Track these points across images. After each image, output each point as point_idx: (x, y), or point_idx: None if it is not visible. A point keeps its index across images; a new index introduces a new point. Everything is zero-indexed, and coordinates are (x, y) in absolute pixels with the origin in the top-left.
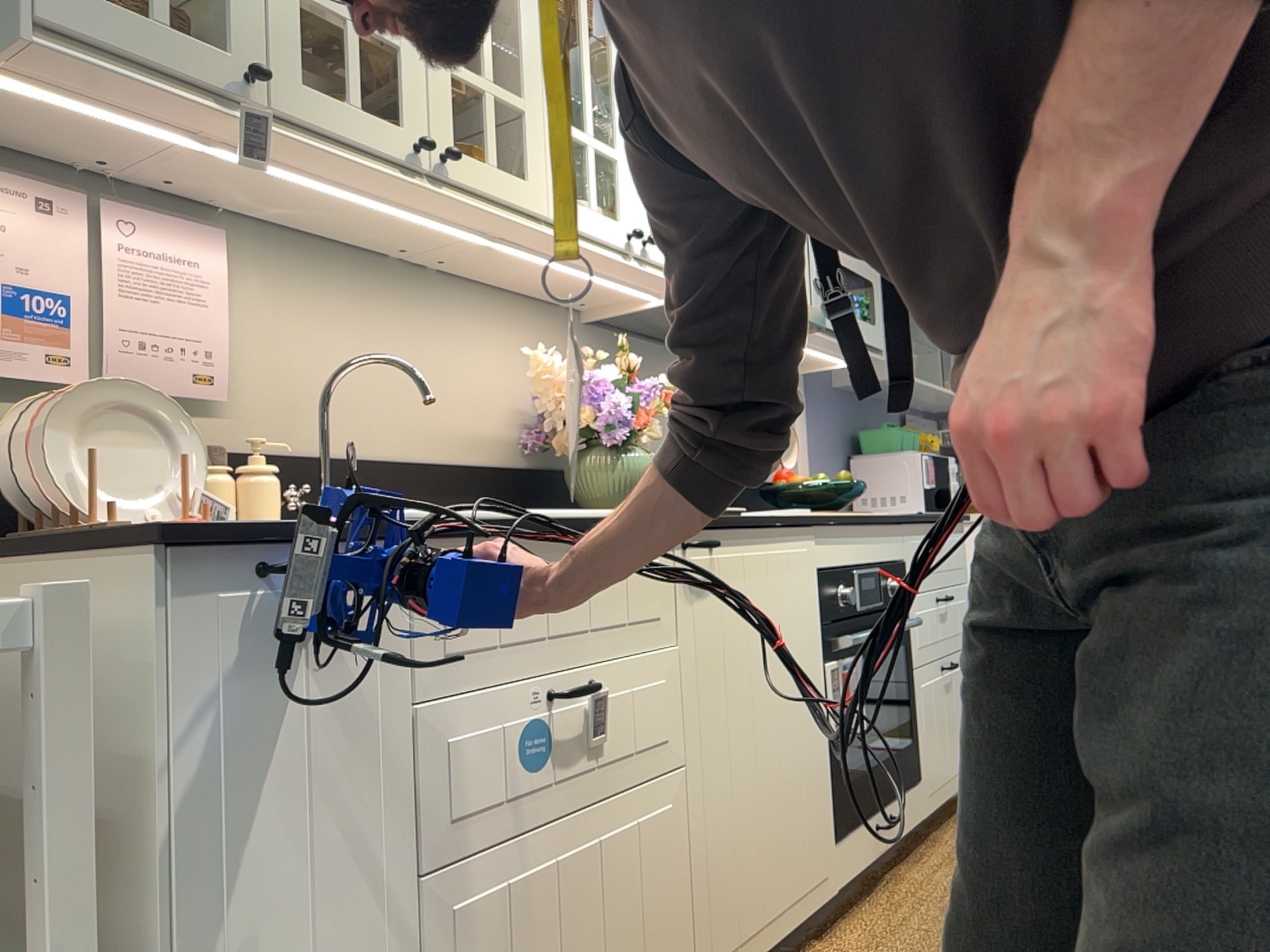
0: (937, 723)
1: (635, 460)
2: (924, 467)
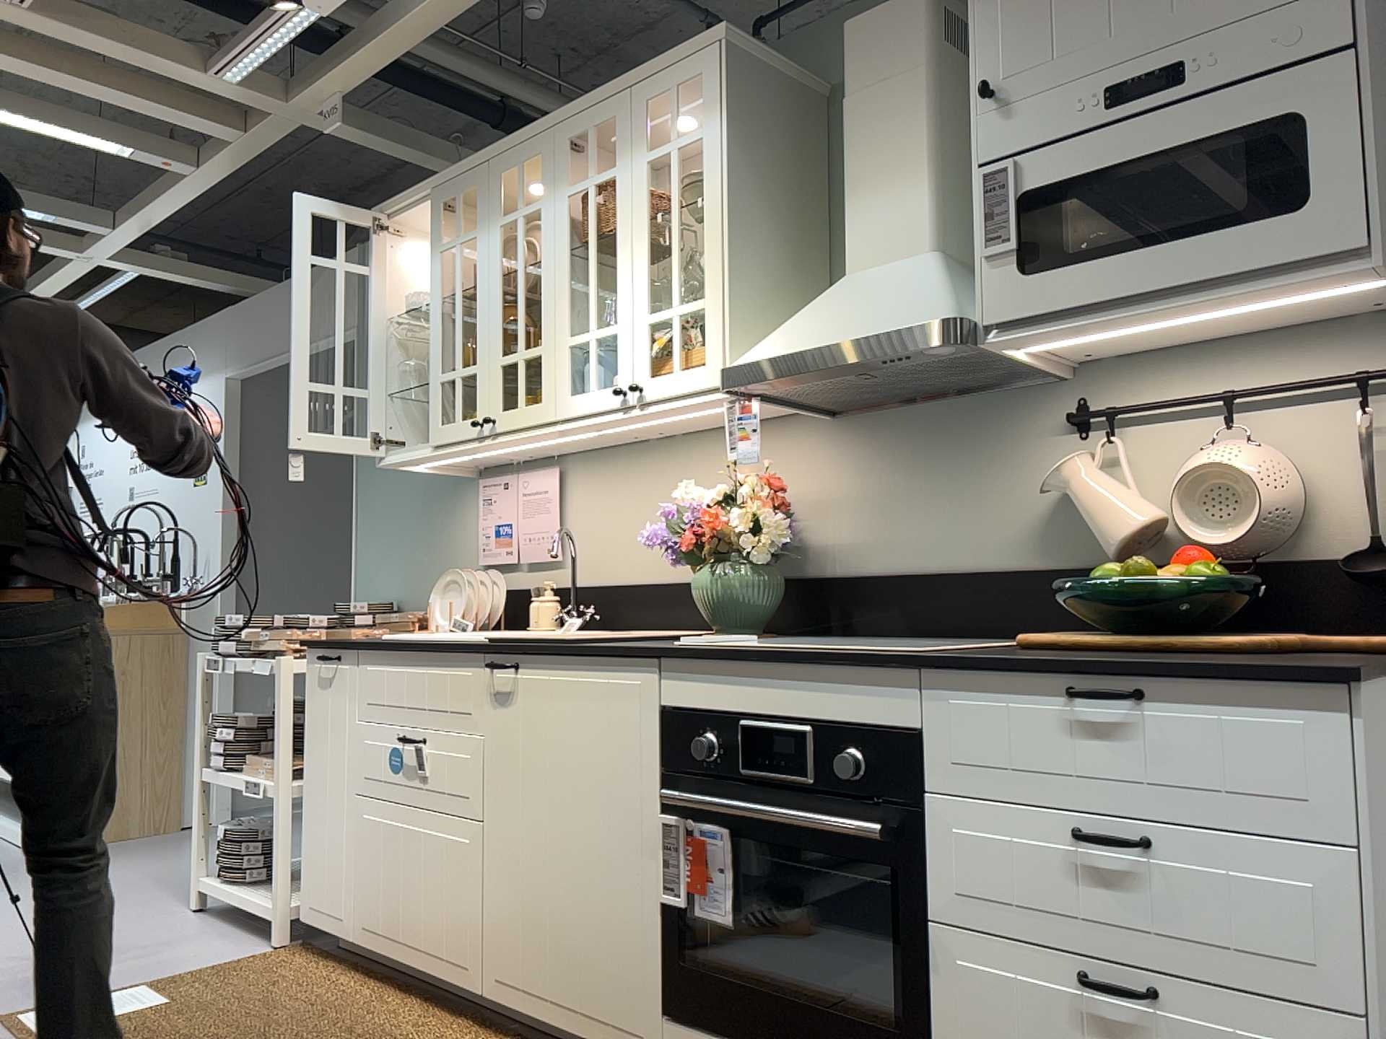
0: None
1: (711, 578)
2: None
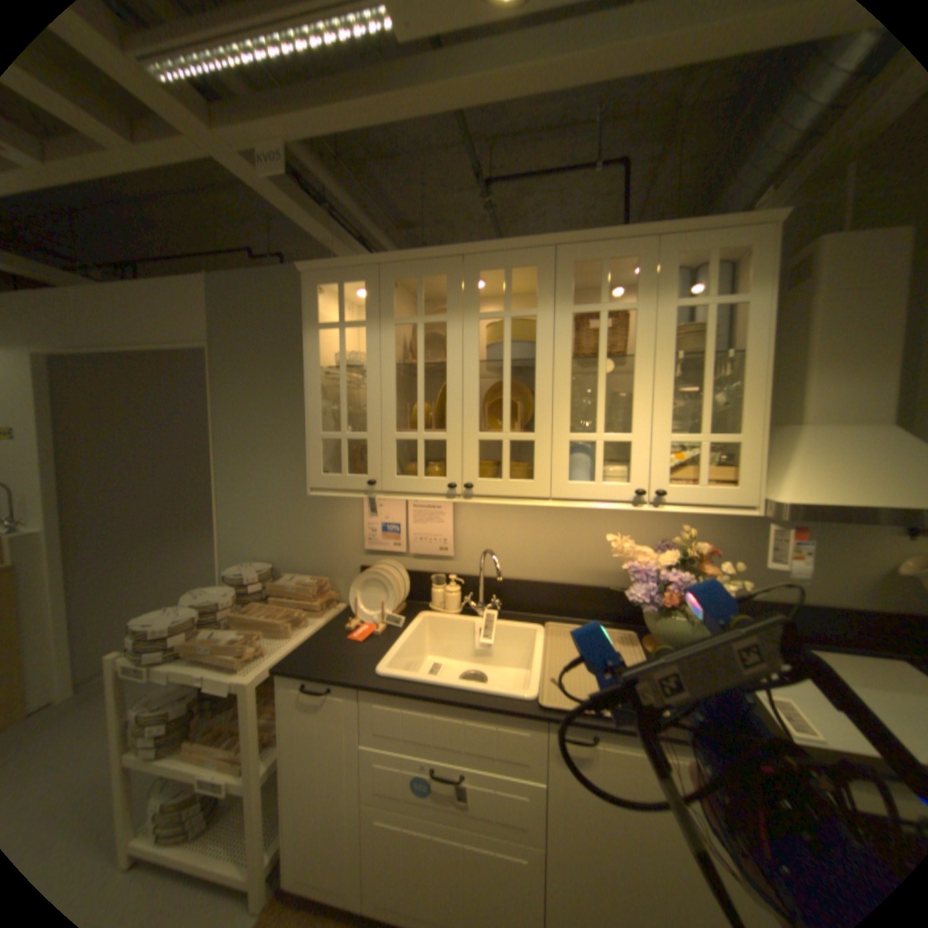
0: None
1: (680, 622)
2: None
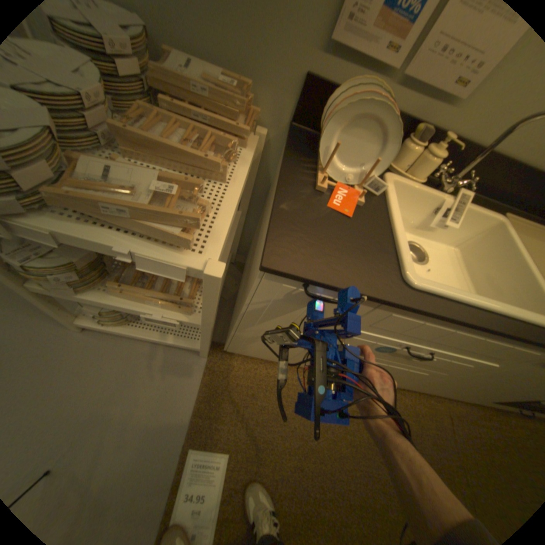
0: None
1: None
2: None
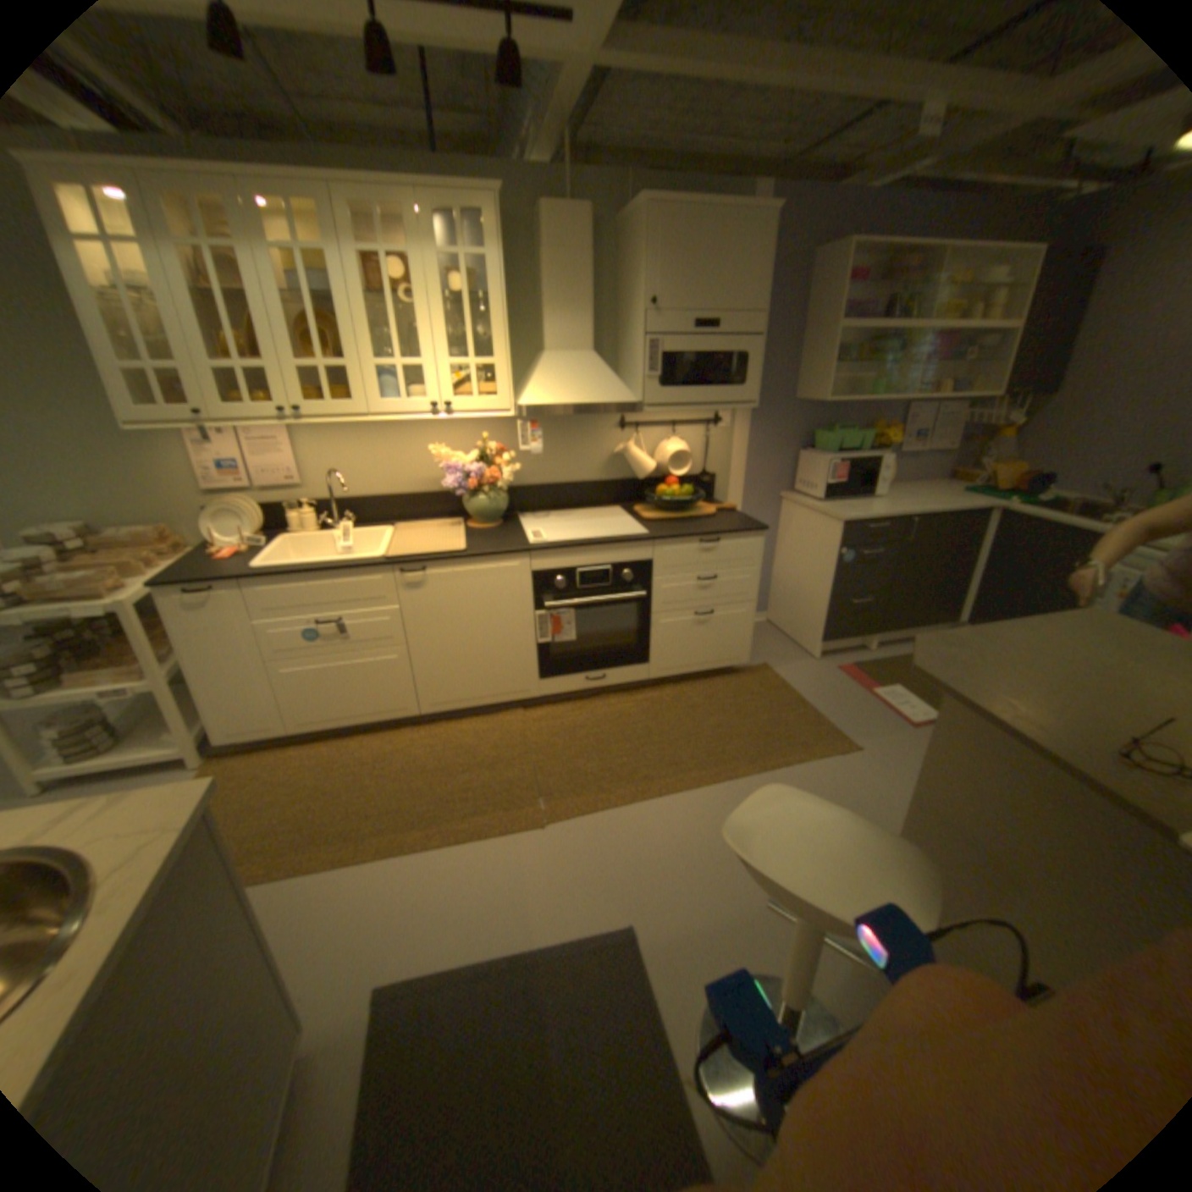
0: (680, 644)
1: (487, 504)
2: (837, 471)
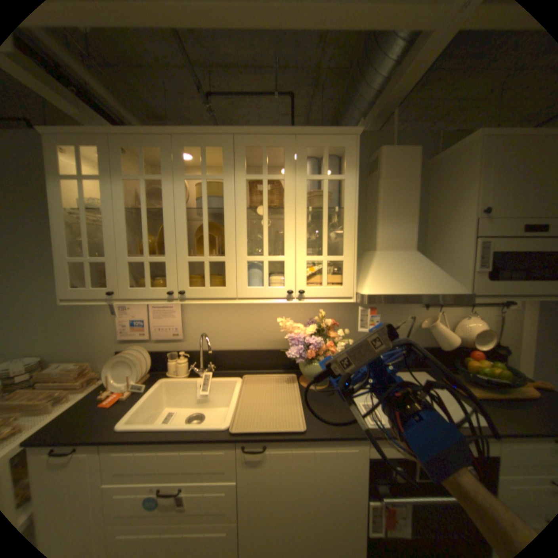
0: None
1: (317, 366)
2: None
